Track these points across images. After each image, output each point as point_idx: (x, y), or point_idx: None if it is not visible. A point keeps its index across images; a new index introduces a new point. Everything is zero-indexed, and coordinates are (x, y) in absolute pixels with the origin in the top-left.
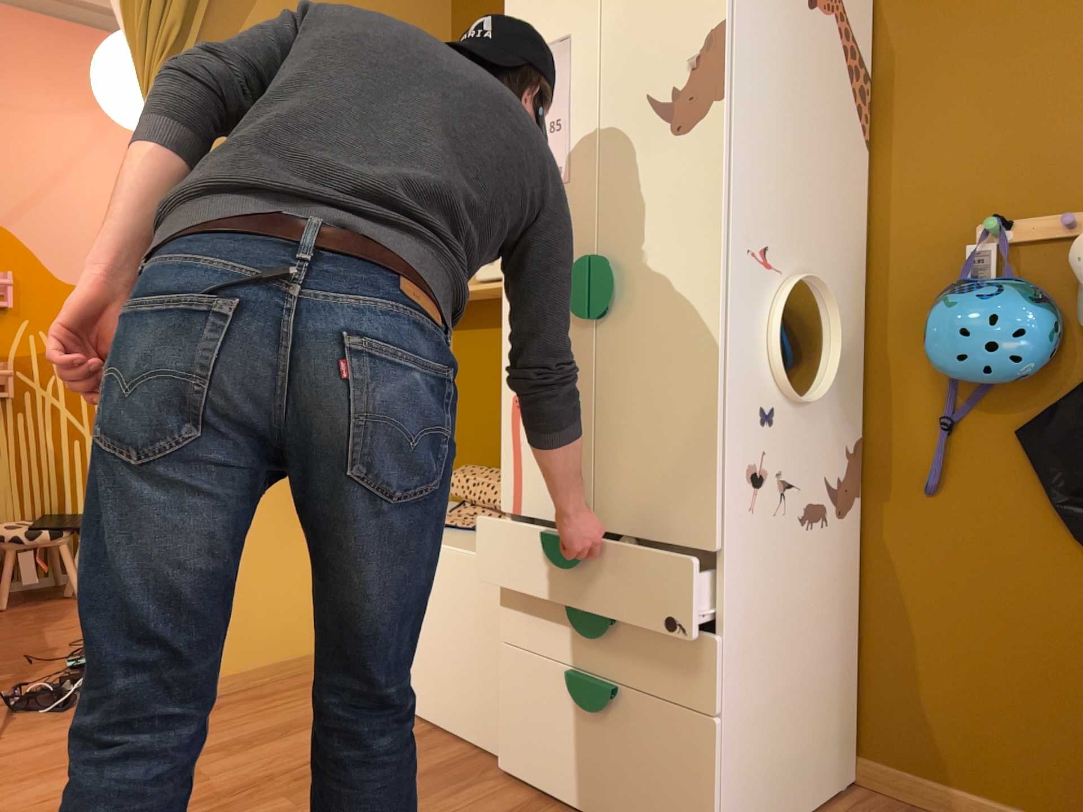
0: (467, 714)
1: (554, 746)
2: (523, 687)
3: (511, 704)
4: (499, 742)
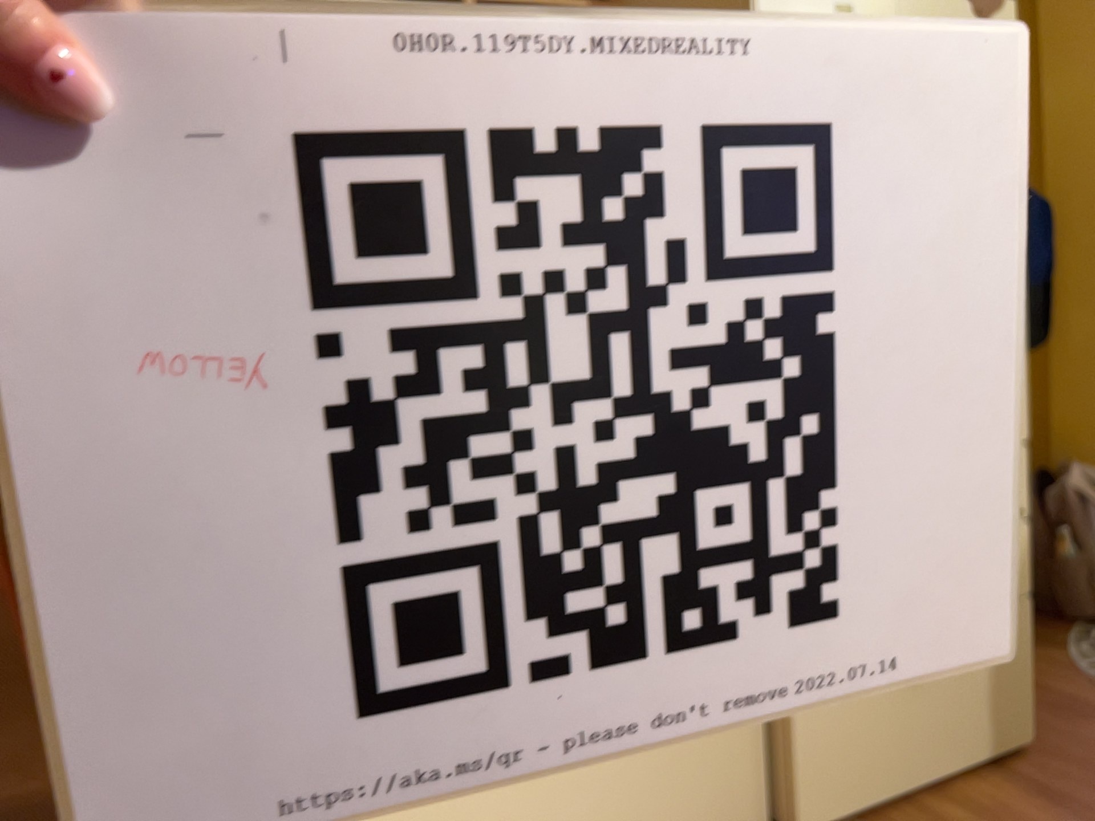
0: (696, 820)
1: (881, 743)
2: (833, 704)
3: (818, 738)
4: (801, 802)
